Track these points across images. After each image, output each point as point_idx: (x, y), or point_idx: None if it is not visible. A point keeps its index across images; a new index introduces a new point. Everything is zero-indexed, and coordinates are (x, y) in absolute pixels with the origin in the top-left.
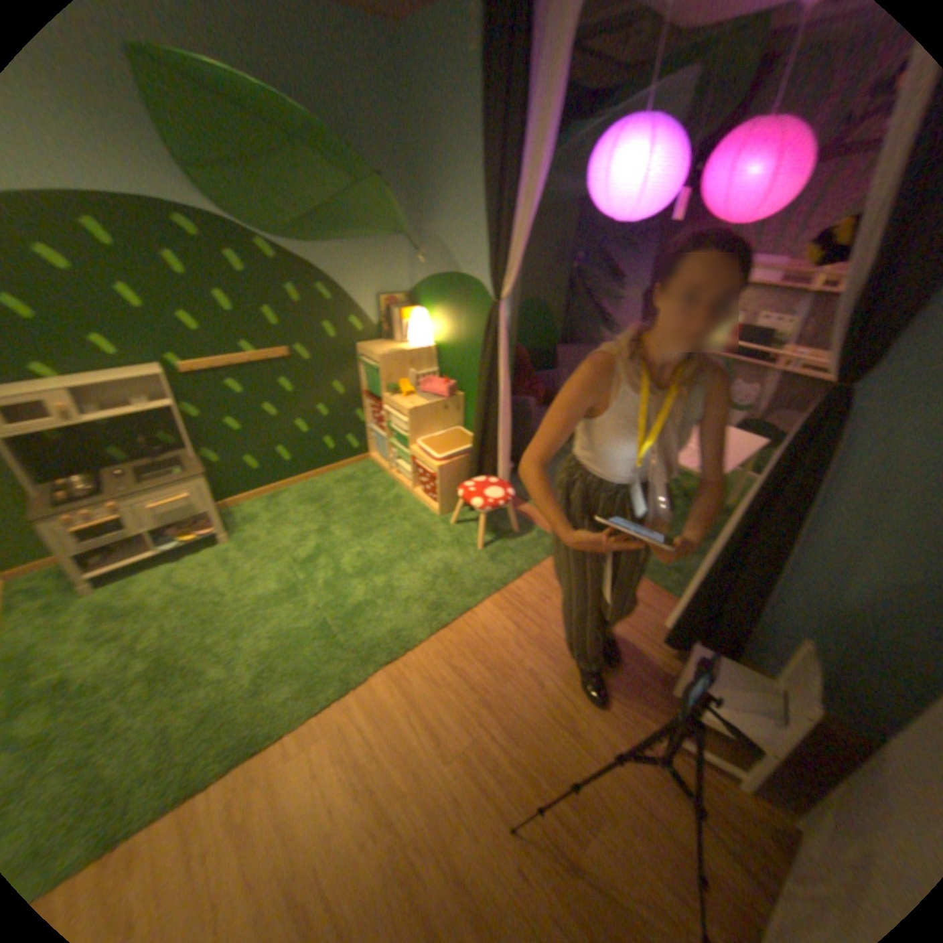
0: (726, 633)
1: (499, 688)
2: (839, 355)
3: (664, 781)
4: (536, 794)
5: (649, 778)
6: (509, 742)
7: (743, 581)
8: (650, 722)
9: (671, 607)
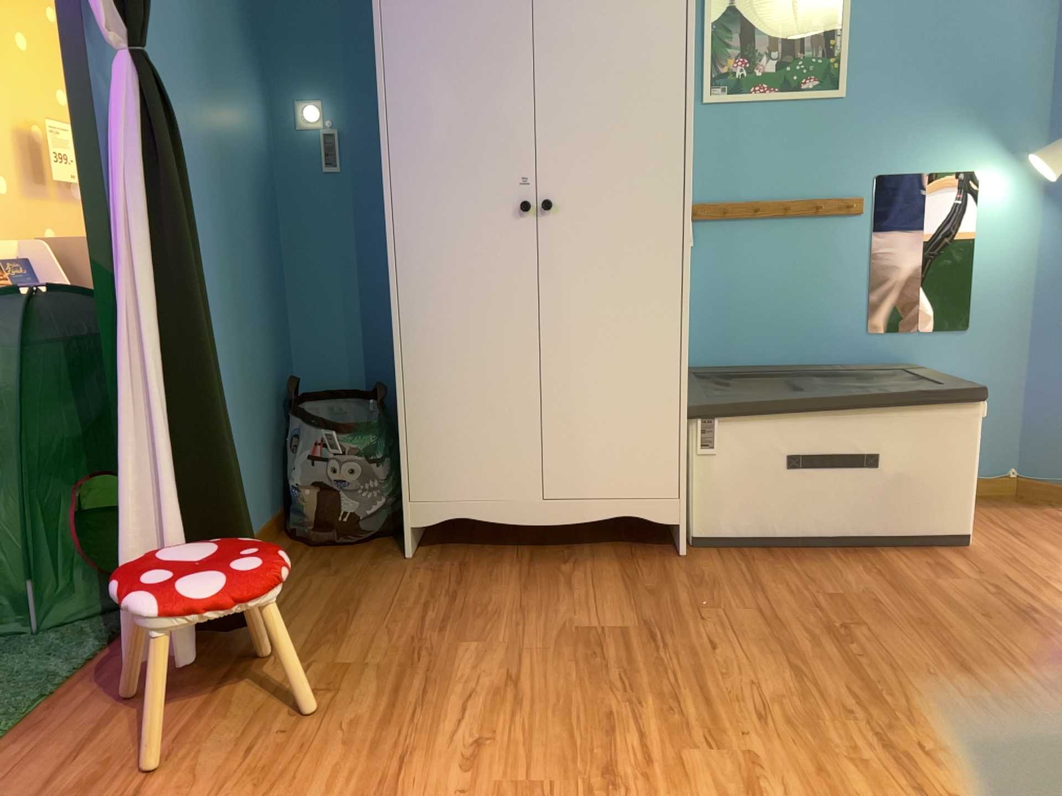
0: (239, 507)
1: (544, 787)
2: (115, 1)
3: (460, 615)
4: (624, 674)
5: (473, 622)
6: (607, 725)
7: (215, 402)
8: (388, 643)
9: (68, 697)
